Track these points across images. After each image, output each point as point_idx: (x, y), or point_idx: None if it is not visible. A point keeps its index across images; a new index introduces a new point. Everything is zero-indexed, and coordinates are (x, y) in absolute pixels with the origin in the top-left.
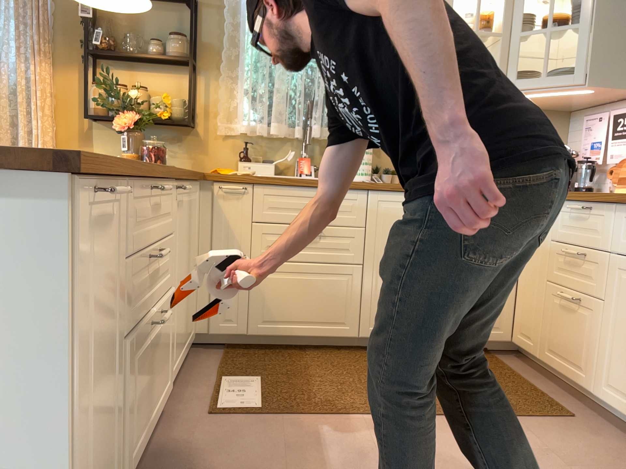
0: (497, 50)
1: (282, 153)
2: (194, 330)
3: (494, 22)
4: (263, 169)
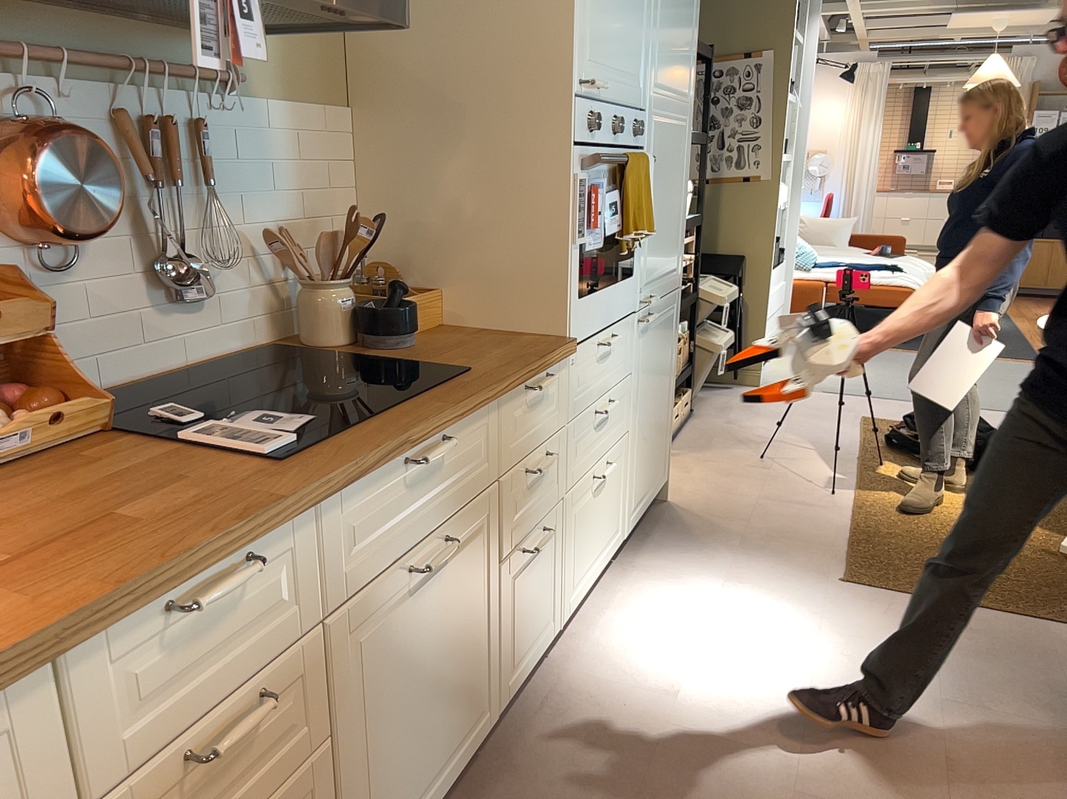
0: None
1: None
2: None
3: None
4: None
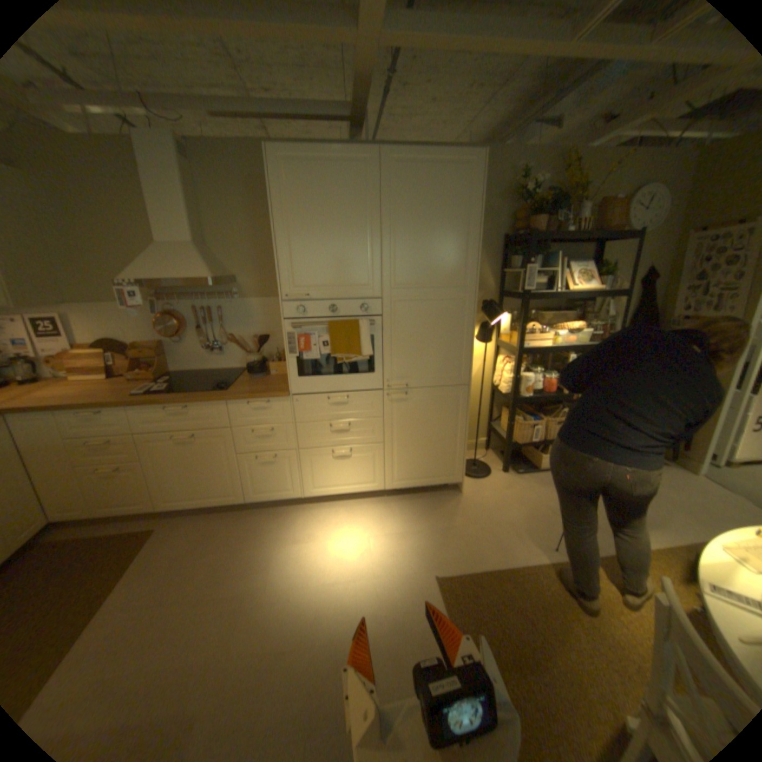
0: None
1: None
2: None
3: None
4: None
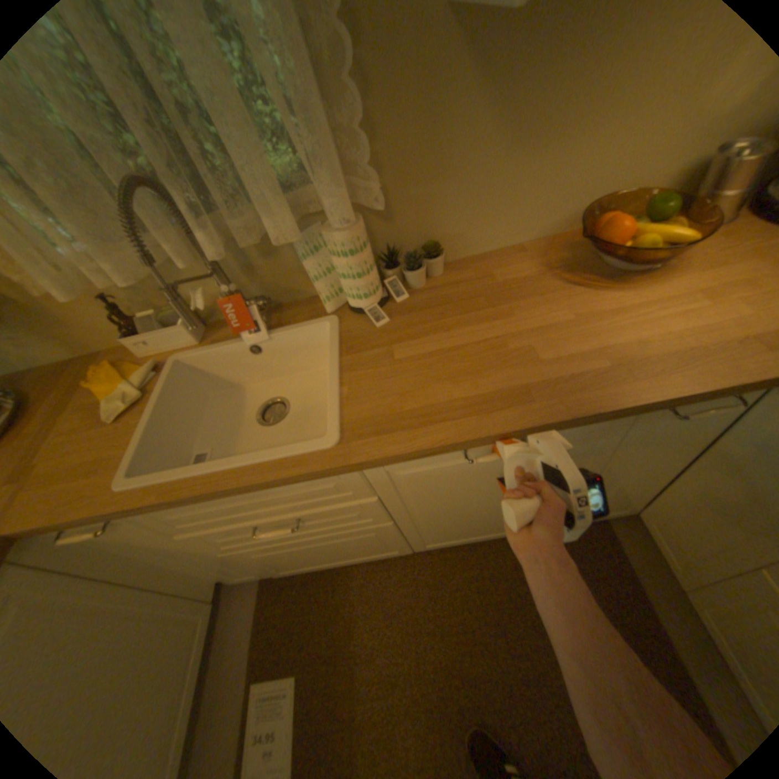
0: None
1: (189, 282)
2: (207, 591)
3: None
4: (169, 339)
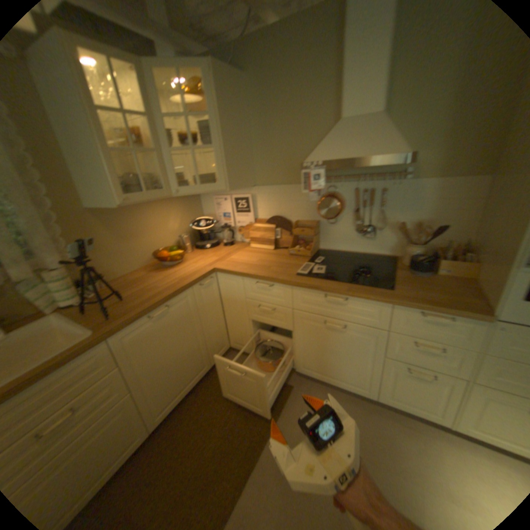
0: (152, 159)
1: None
2: None
3: (137, 132)
4: None
